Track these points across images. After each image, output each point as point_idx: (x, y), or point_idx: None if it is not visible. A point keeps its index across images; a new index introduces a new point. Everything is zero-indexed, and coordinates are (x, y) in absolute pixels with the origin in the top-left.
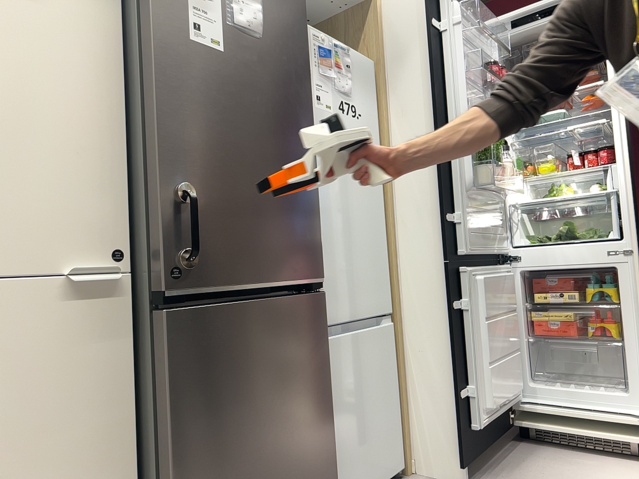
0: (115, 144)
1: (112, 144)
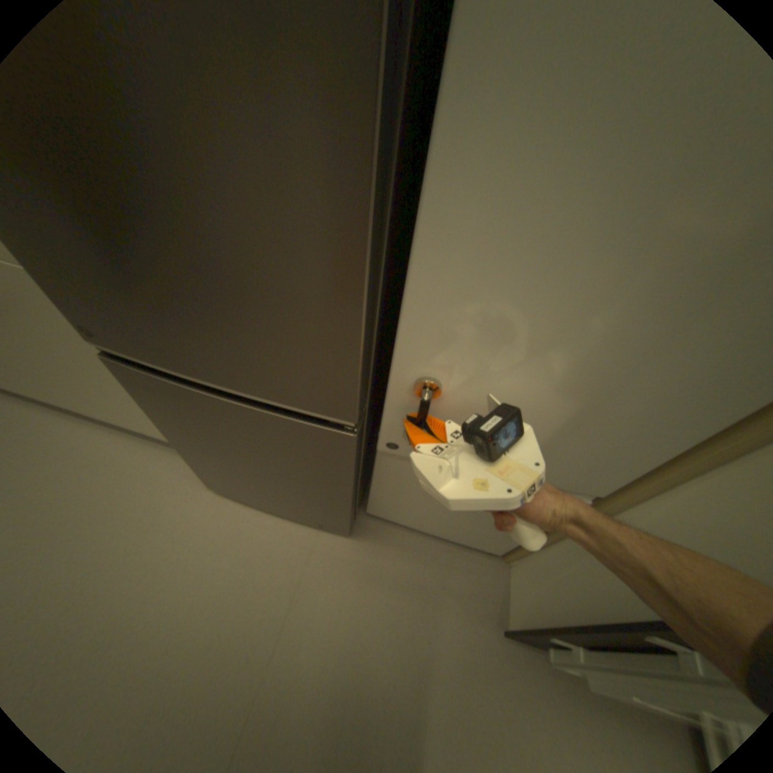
0: None
1: None
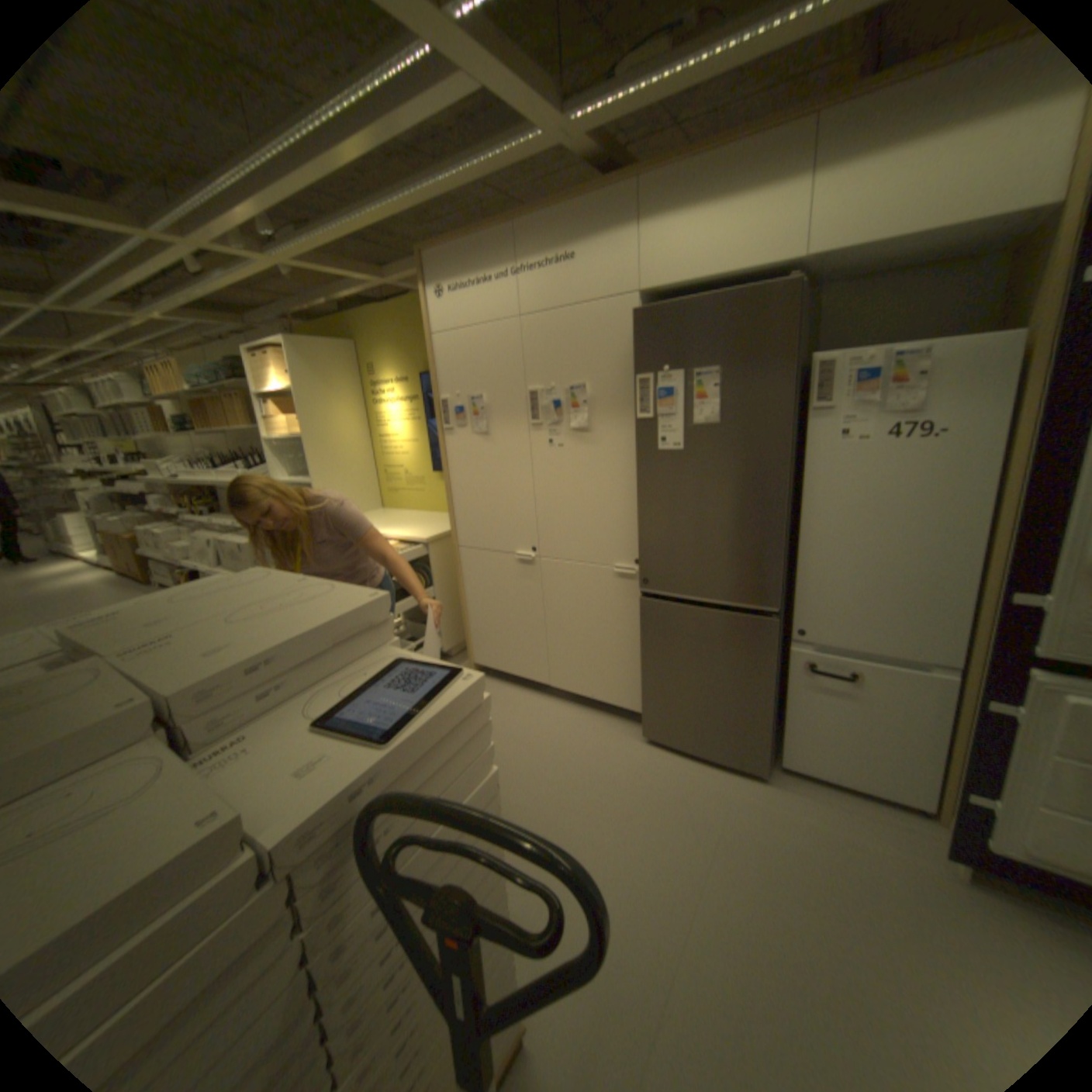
0: (638, 506)
1: (636, 506)
